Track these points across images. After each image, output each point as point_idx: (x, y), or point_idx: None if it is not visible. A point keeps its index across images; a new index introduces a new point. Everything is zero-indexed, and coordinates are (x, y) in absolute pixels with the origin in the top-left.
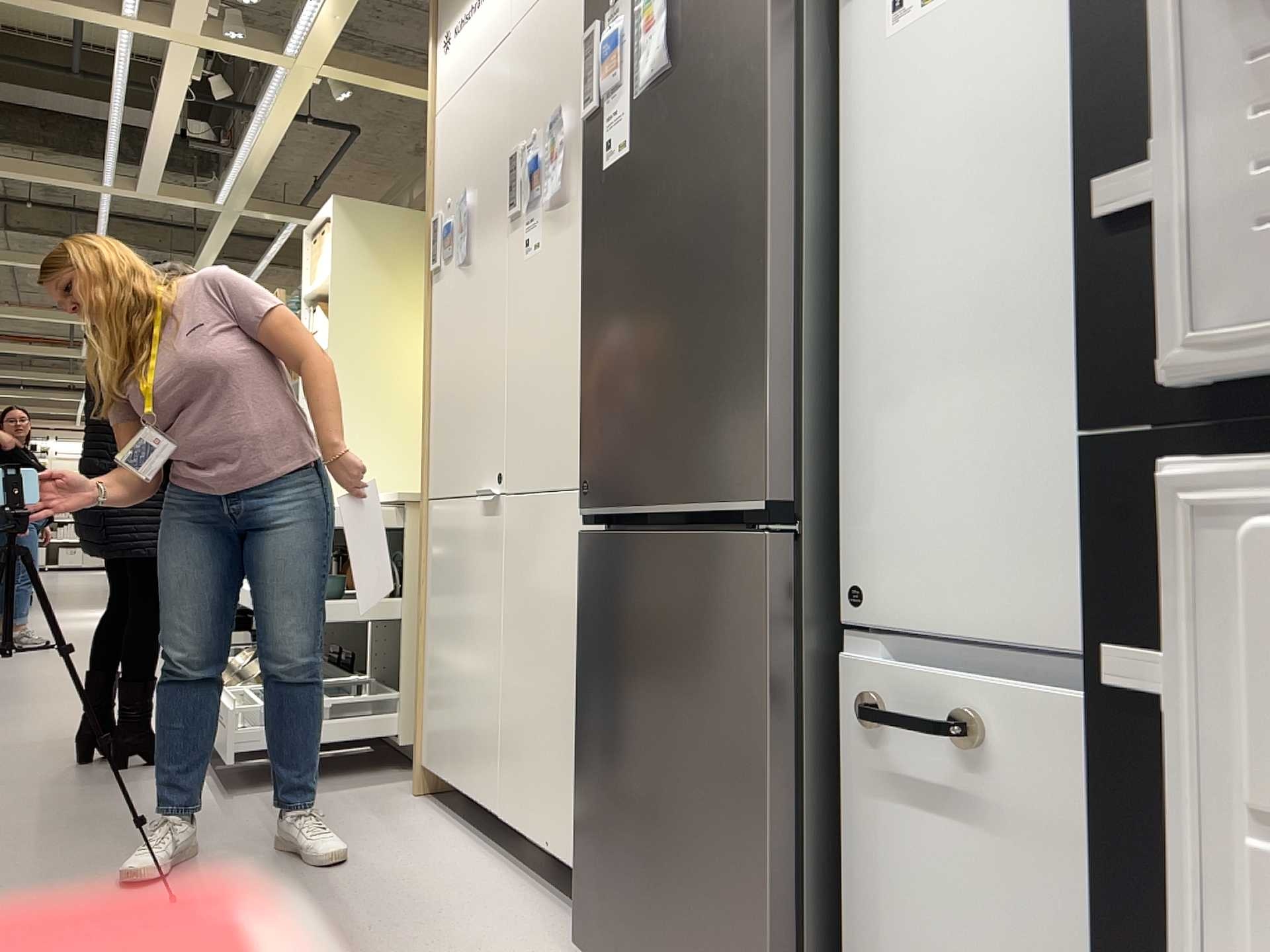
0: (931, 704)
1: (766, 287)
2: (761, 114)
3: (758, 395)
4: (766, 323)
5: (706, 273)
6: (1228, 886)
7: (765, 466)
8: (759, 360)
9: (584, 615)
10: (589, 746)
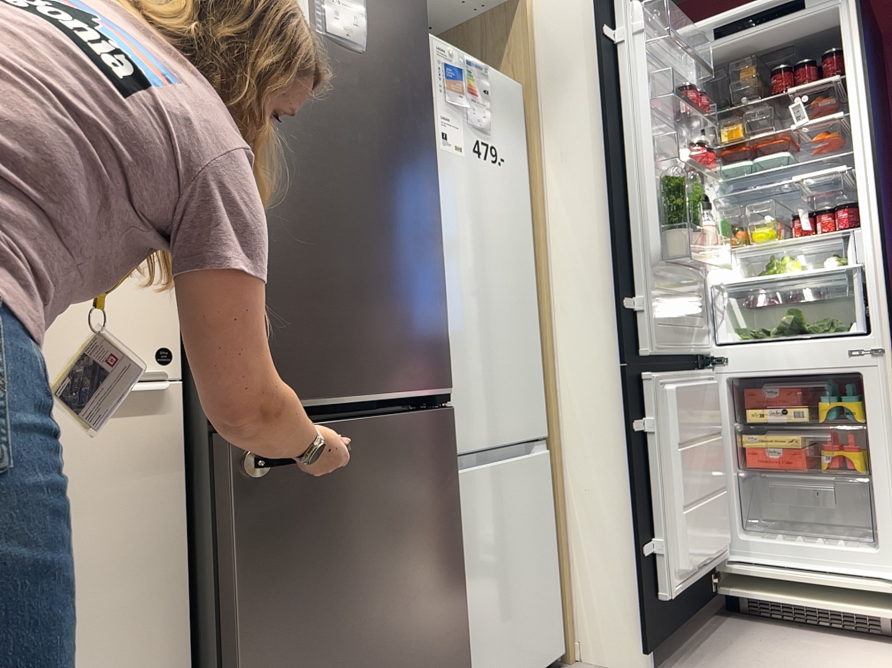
0: (477, 481)
1: (441, 257)
2: (431, 150)
3: (441, 321)
4: (442, 278)
5: (401, 227)
6: (662, 460)
7: (447, 365)
8: (439, 299)
9: (246, 524)
10: (268, 665)
